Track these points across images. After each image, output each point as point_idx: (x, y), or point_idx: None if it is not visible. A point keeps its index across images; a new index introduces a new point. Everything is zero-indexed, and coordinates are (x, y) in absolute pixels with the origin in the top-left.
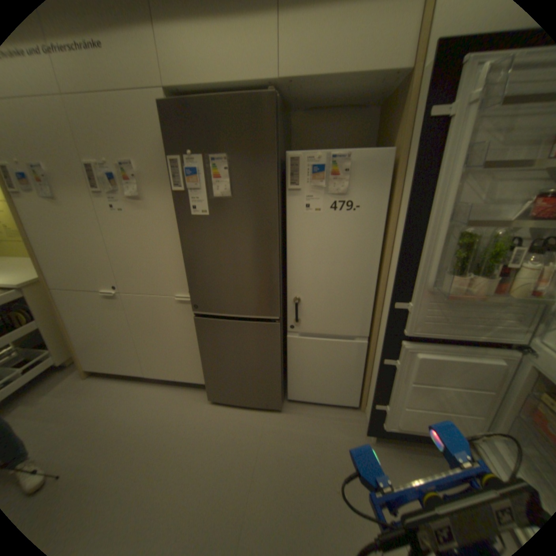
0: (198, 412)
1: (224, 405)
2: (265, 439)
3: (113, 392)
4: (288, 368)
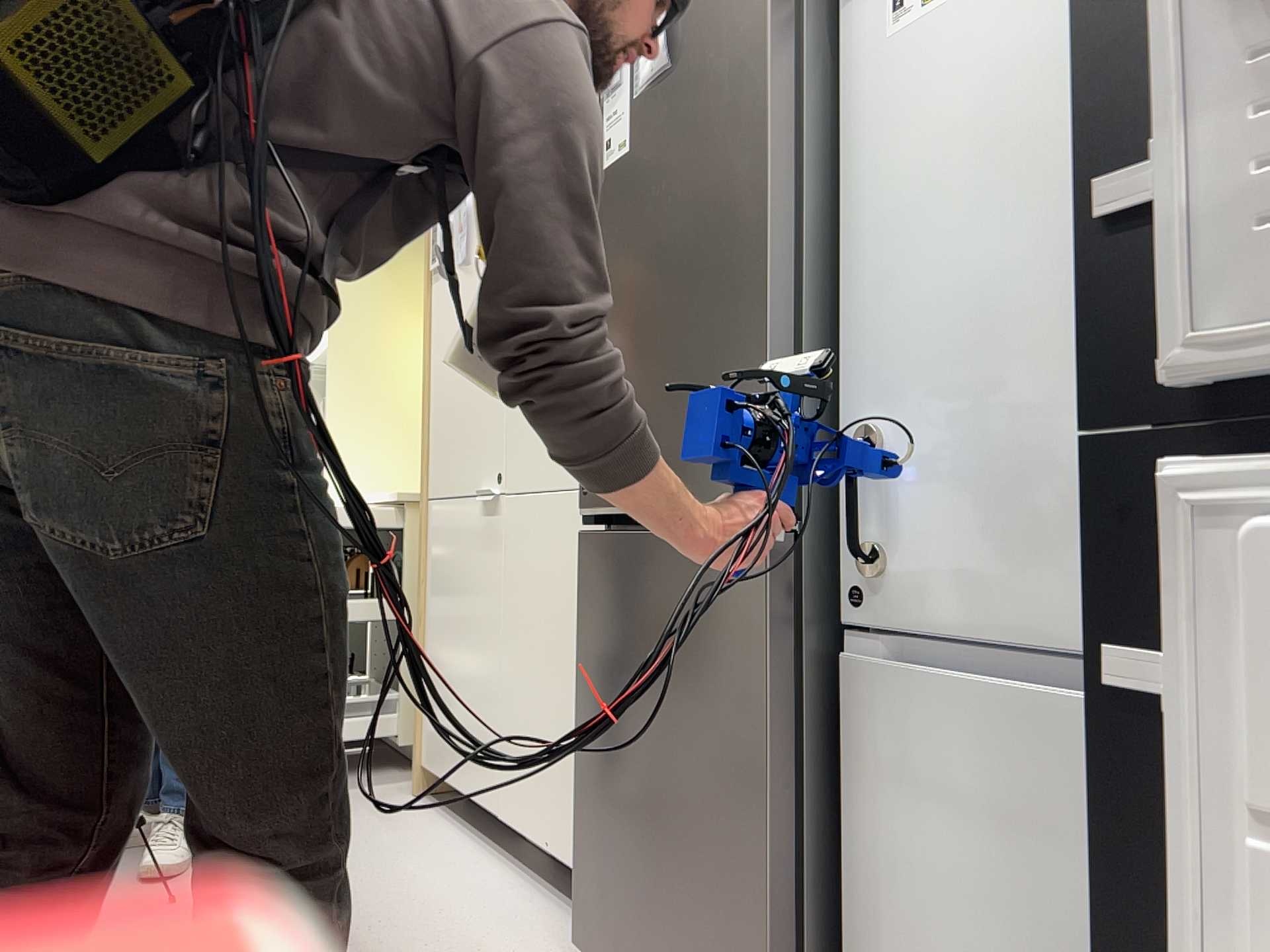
0: None
1: None
2: None
3: (428, 838)
4: (855, 873)
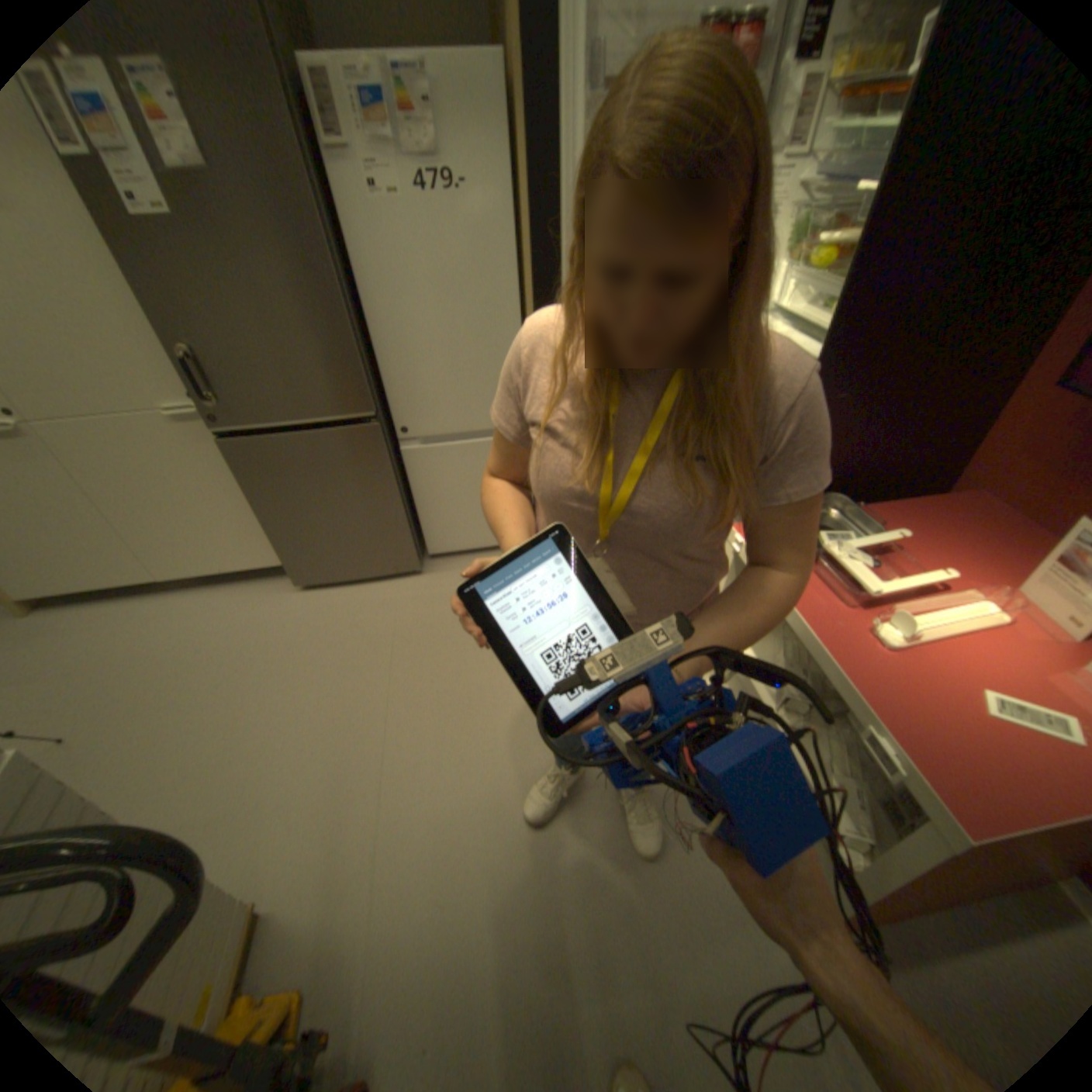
0: (283, 606)
1: (326, 587)
2: (403, 610)
3: (103, 619)
4: (416, 504)
